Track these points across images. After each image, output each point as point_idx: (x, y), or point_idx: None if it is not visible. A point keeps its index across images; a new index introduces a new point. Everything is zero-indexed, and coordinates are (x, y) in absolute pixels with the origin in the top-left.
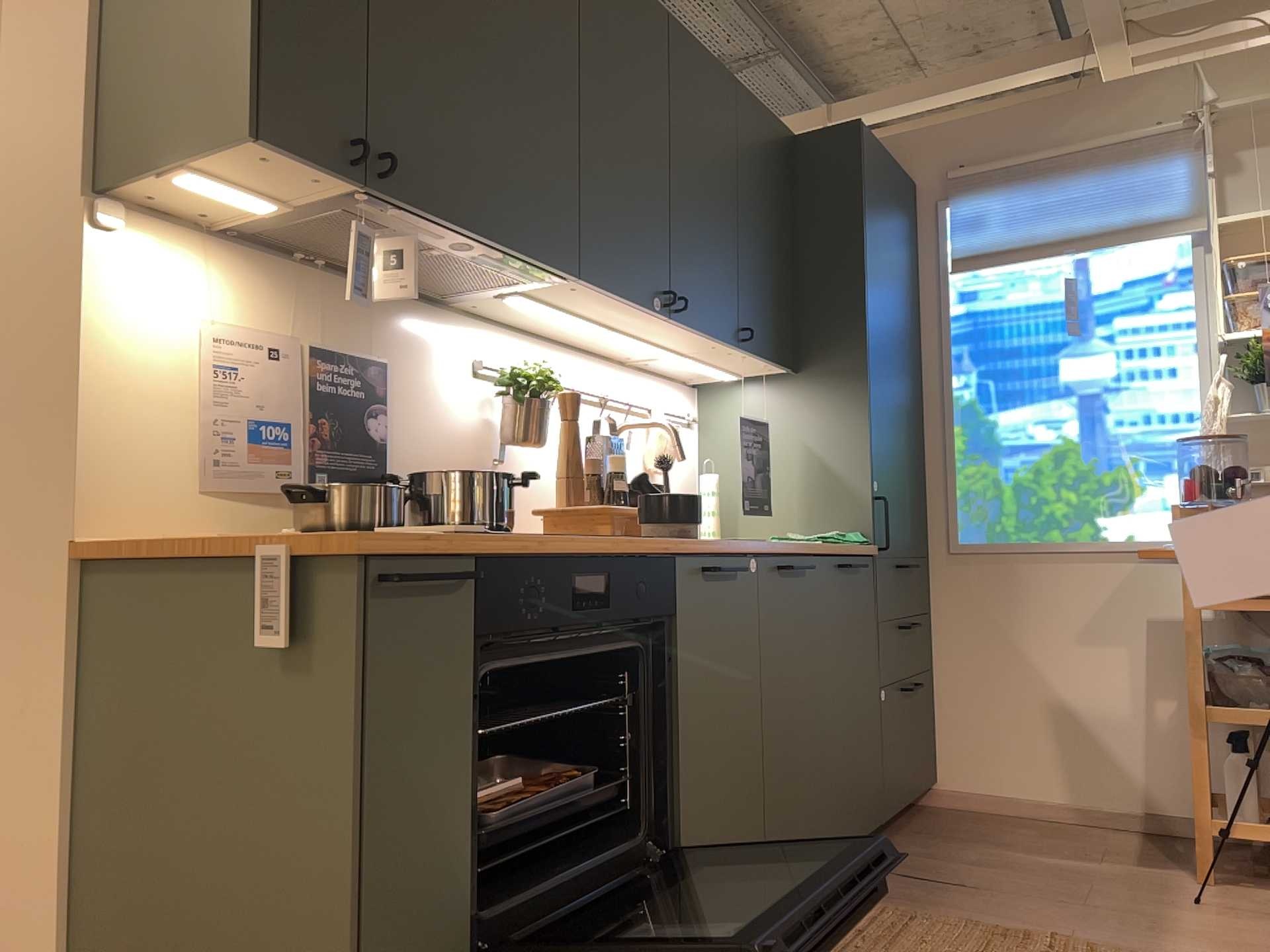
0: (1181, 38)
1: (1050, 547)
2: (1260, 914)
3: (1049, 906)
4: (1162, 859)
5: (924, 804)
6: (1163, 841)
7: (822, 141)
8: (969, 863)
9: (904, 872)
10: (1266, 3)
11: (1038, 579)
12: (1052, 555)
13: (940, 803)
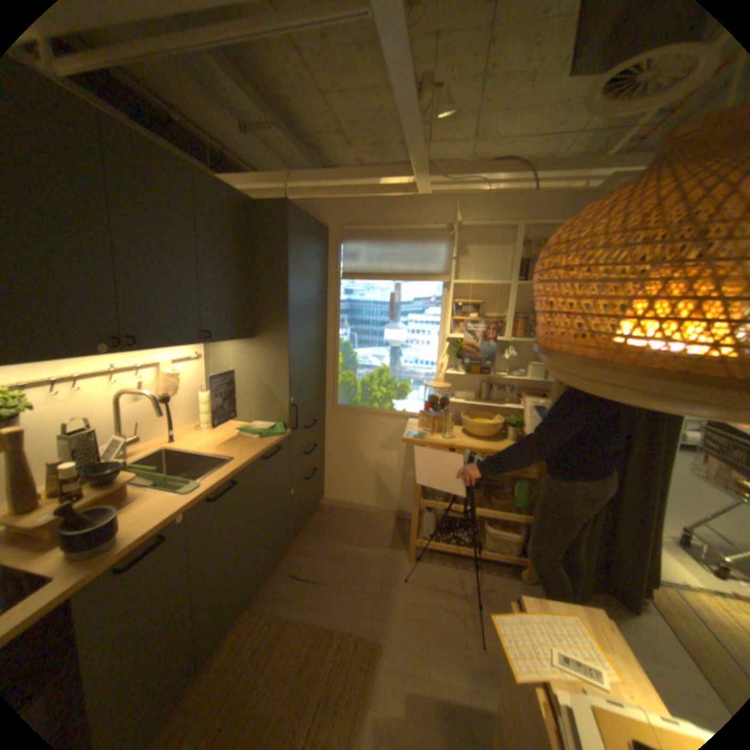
0: (454, 180)
1: (373, 411)
2: (426, 588)
3: (347, 599)
4: (398, 543)
5: (318, 505)
6: (401, 526)
7: (268, 206)
8: (323, 559)
9: (293, 574)
10: (492, 170)
11: (368, 423)
12: (374, 414)
13: (324, 504)
